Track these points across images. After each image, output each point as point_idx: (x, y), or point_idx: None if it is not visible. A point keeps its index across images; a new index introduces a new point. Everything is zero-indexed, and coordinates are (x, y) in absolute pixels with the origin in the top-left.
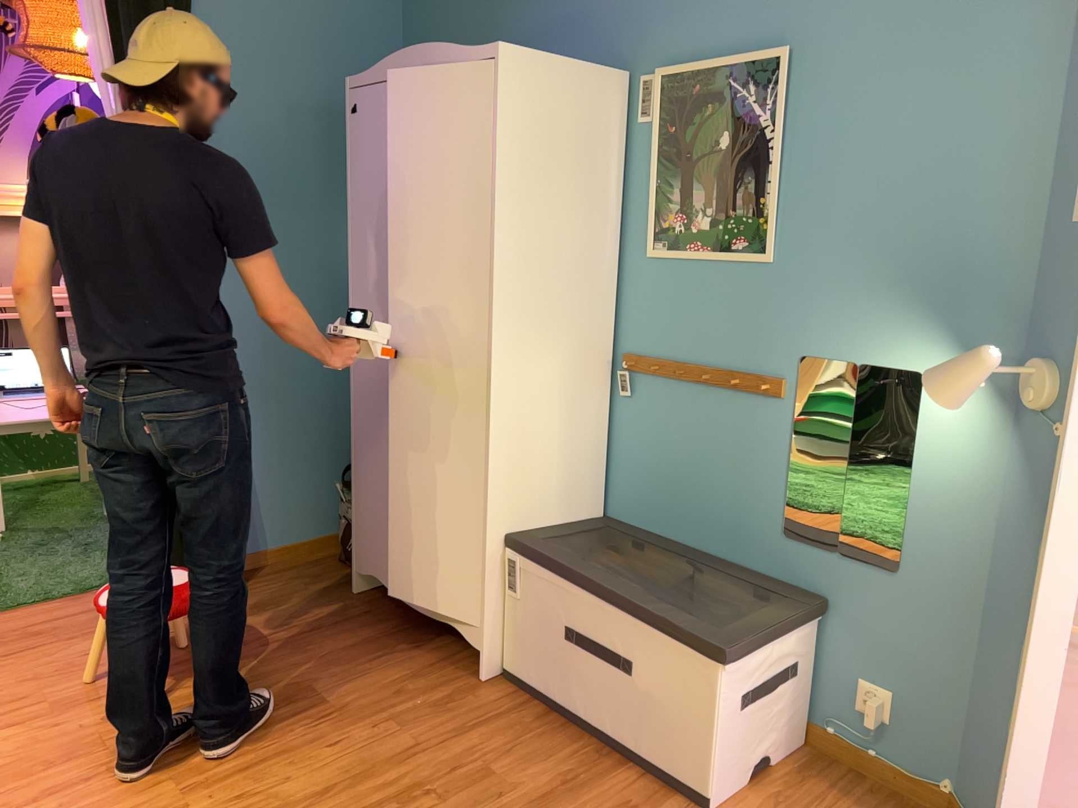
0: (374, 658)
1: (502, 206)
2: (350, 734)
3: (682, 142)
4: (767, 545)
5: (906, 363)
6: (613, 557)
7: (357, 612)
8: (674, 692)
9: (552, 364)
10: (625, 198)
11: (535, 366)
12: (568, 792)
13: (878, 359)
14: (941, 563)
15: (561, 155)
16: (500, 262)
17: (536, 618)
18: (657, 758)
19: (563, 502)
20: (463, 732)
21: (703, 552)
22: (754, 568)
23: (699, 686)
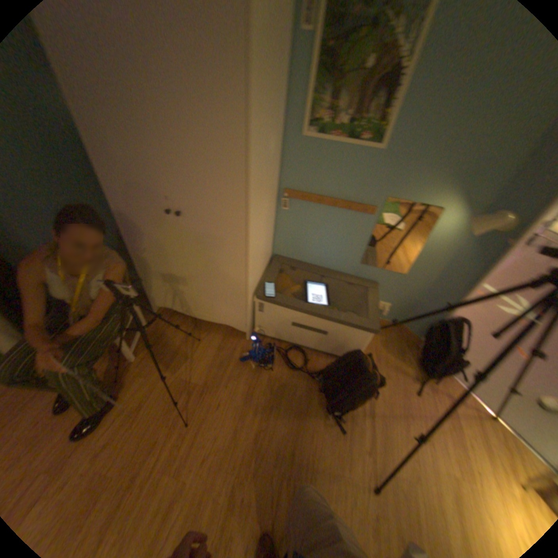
0: (196, 348)
1: (253, 123)
2: (220, 397)
3: (337, 56)
4: (351, 267)
5: (438, 204)
6: (290, 282)
7: (166, 323)
8: (346, 339)
9: (264, 210)
10: (286, 93)
11: (260, 216)
12: (311, 378)
13: (425, 202)
14: (424, 271)
15: (273, 67)
16: (252, 166)
17: (274, 320)
18: (333, 353)
19: (264, 264)
20: (260, 370)
21: (325, 272)
22: (344, 274)
23: (359, 338)
